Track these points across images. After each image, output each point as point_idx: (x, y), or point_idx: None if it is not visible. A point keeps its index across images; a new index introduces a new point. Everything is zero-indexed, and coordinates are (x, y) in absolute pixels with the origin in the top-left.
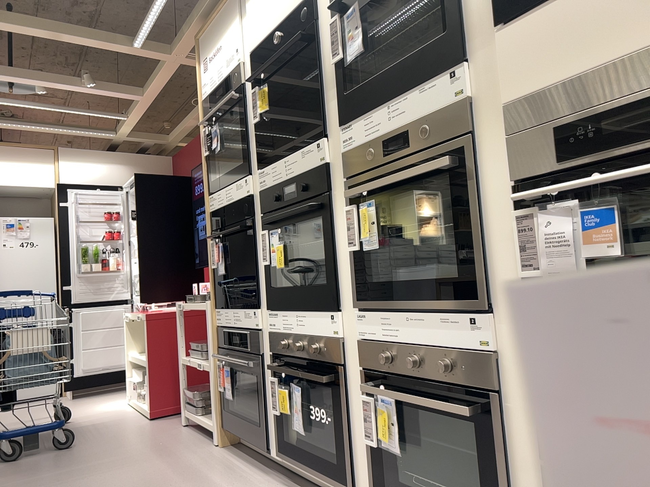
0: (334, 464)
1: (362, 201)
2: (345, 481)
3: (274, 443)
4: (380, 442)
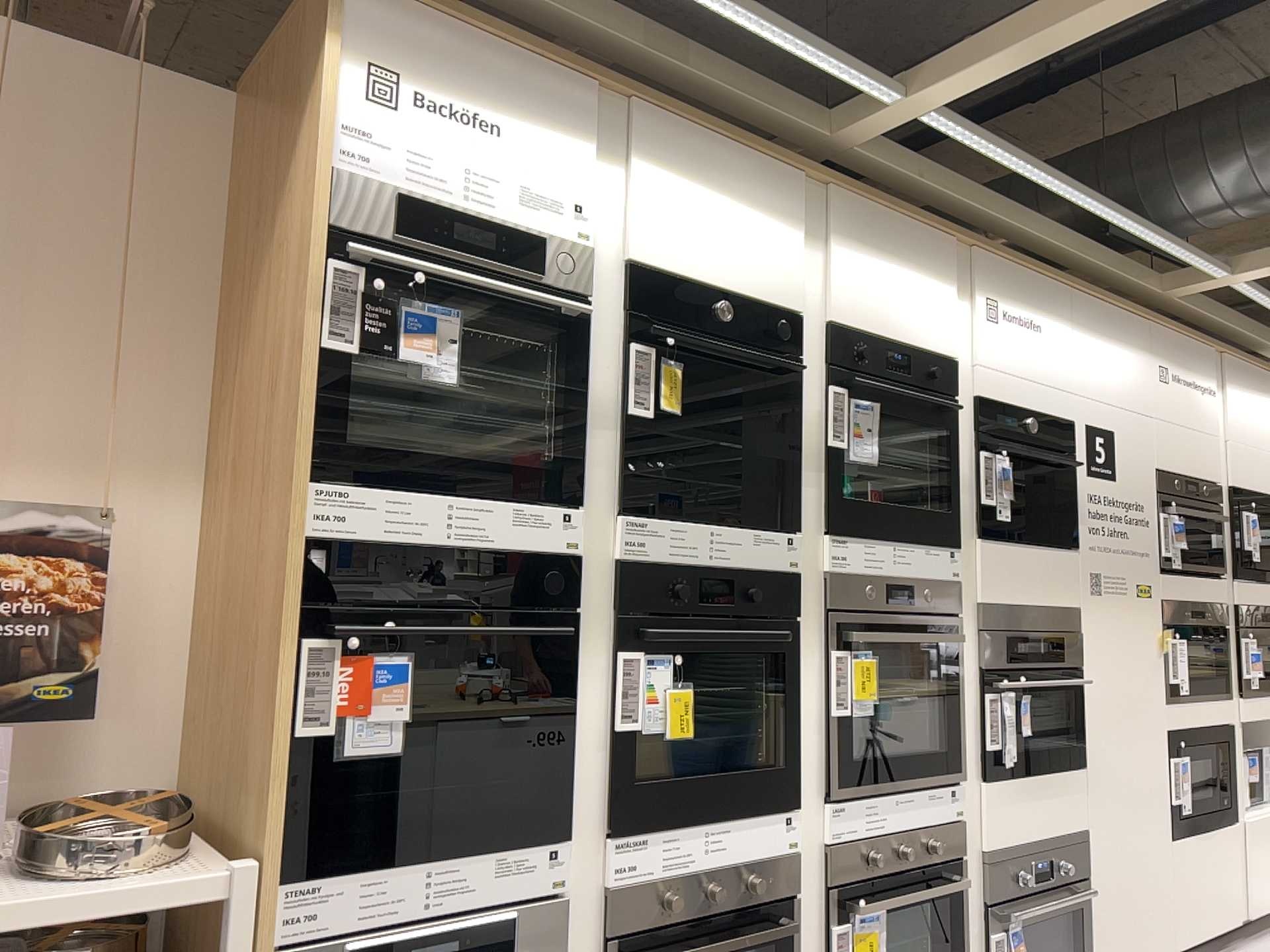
0: None
1: (842, 641)
2: None
3: None
4: None
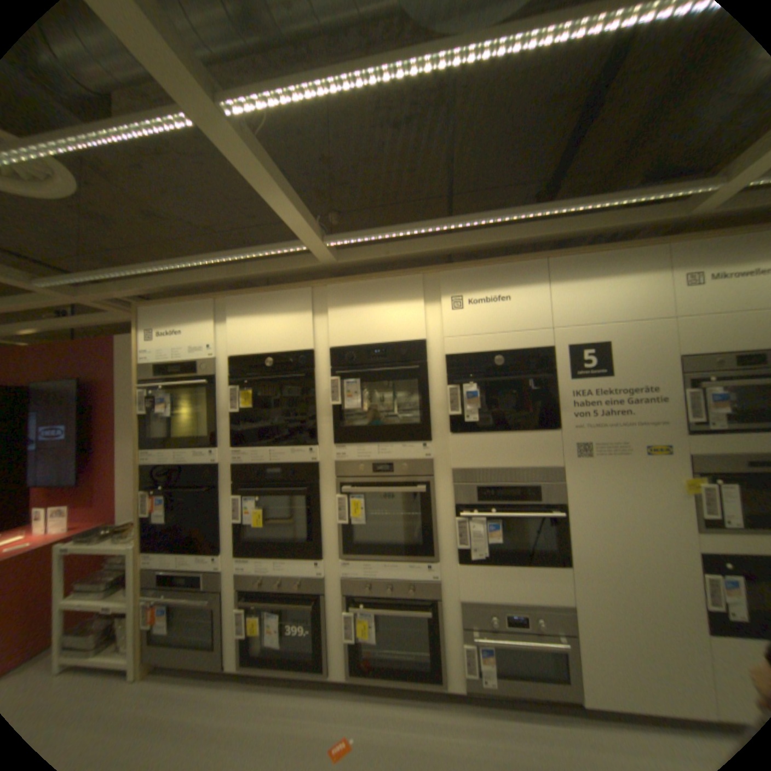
0: (300, 662)
1: (352, 496)
2: (319, 672)
3: (230, 663)
4: (355, 641)
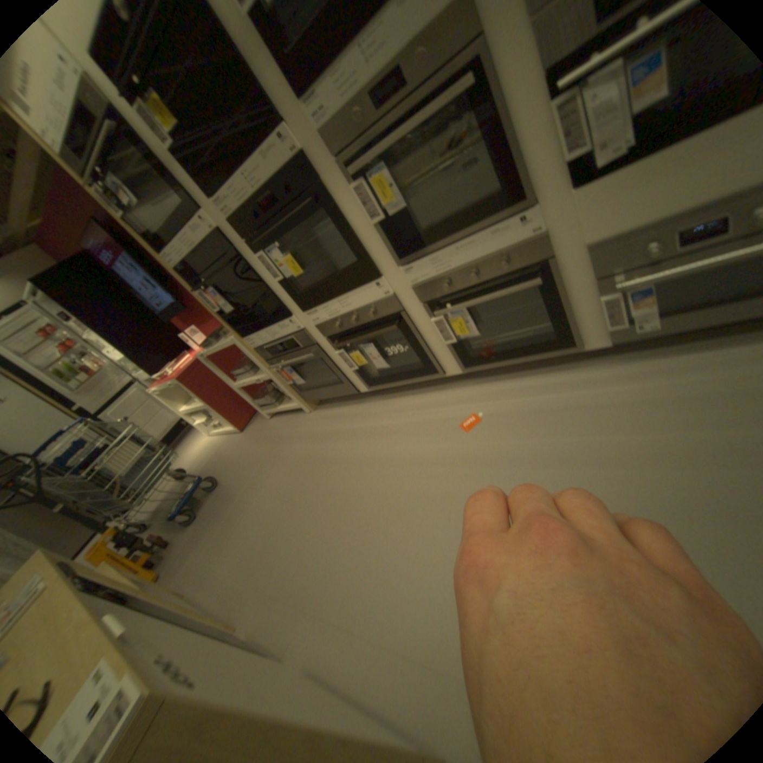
0: (416, 367)
1: (368, 168)
2: (435, 370)
3: (361, 384)
4: (457, 335)
